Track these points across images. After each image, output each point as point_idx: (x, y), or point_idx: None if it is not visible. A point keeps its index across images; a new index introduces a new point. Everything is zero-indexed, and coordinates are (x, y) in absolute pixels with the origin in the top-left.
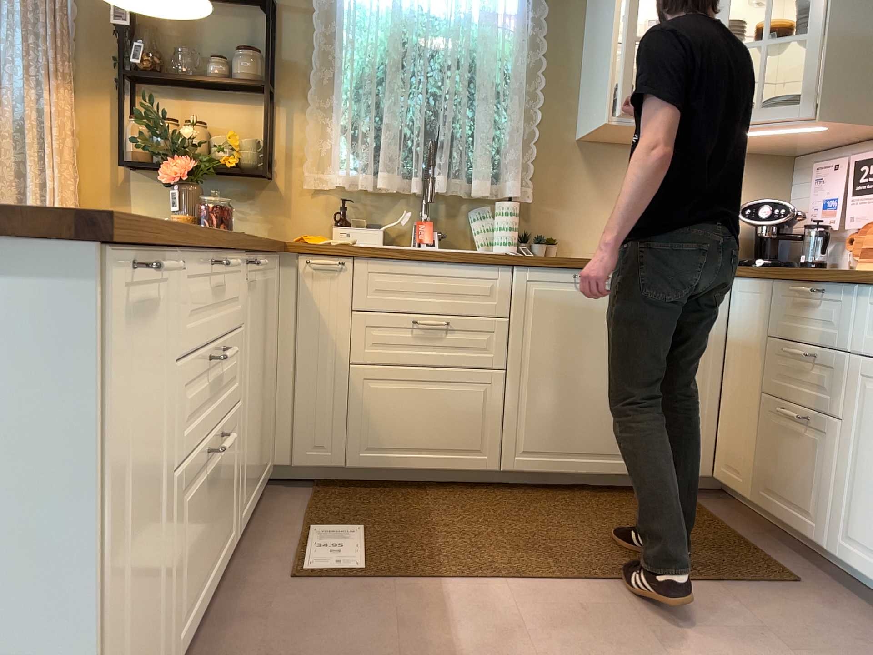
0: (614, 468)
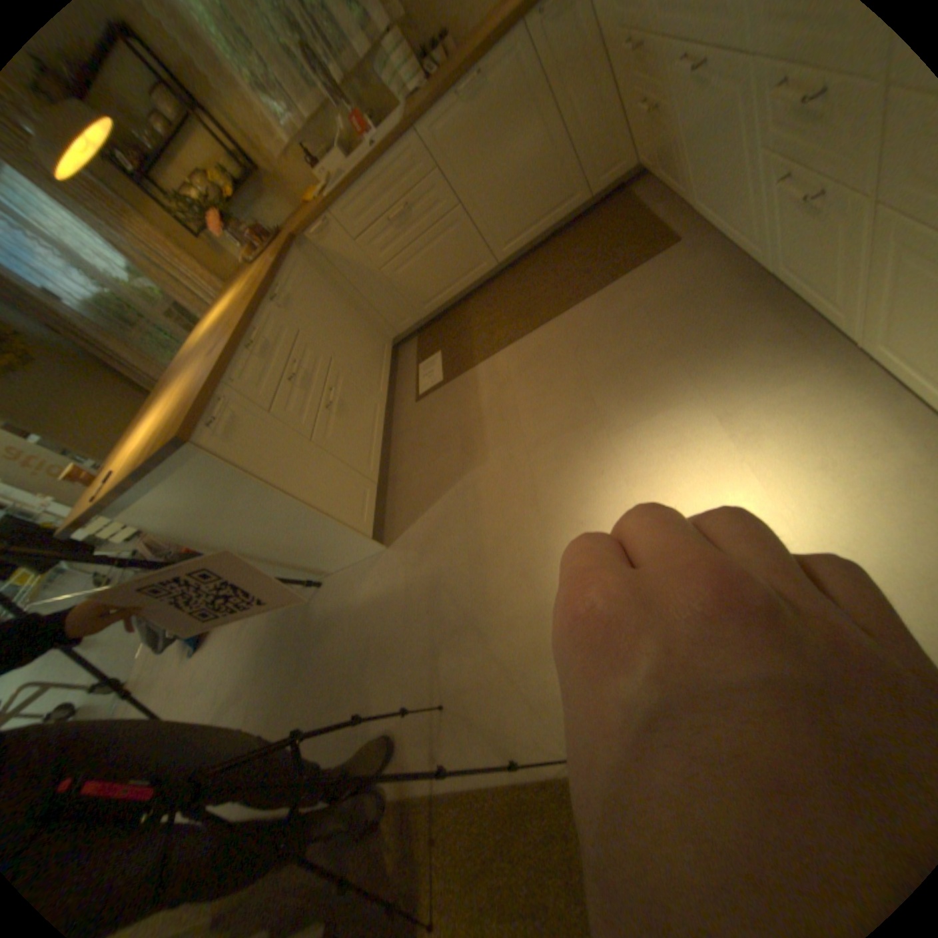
0: (565, 210)
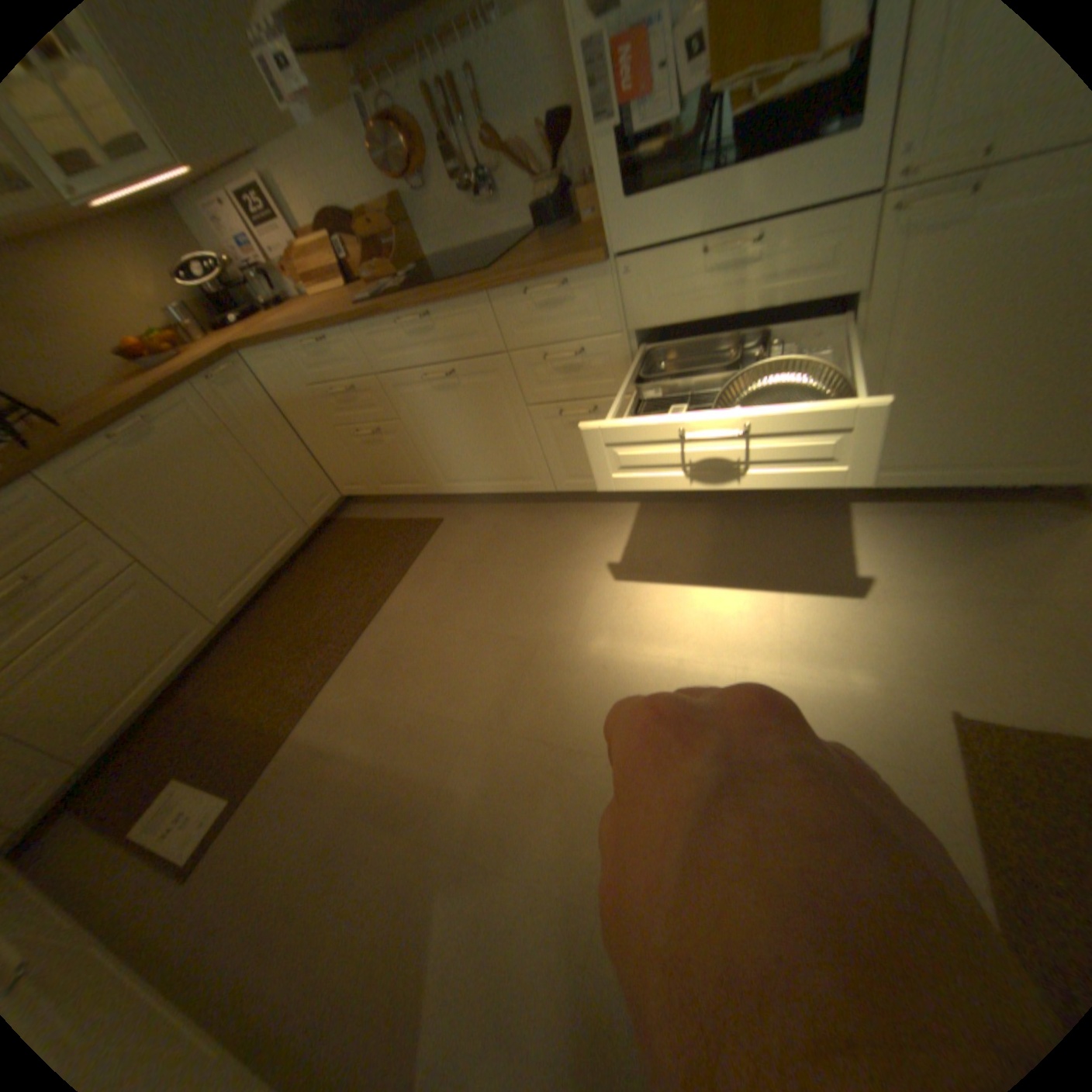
0: (286, 546)
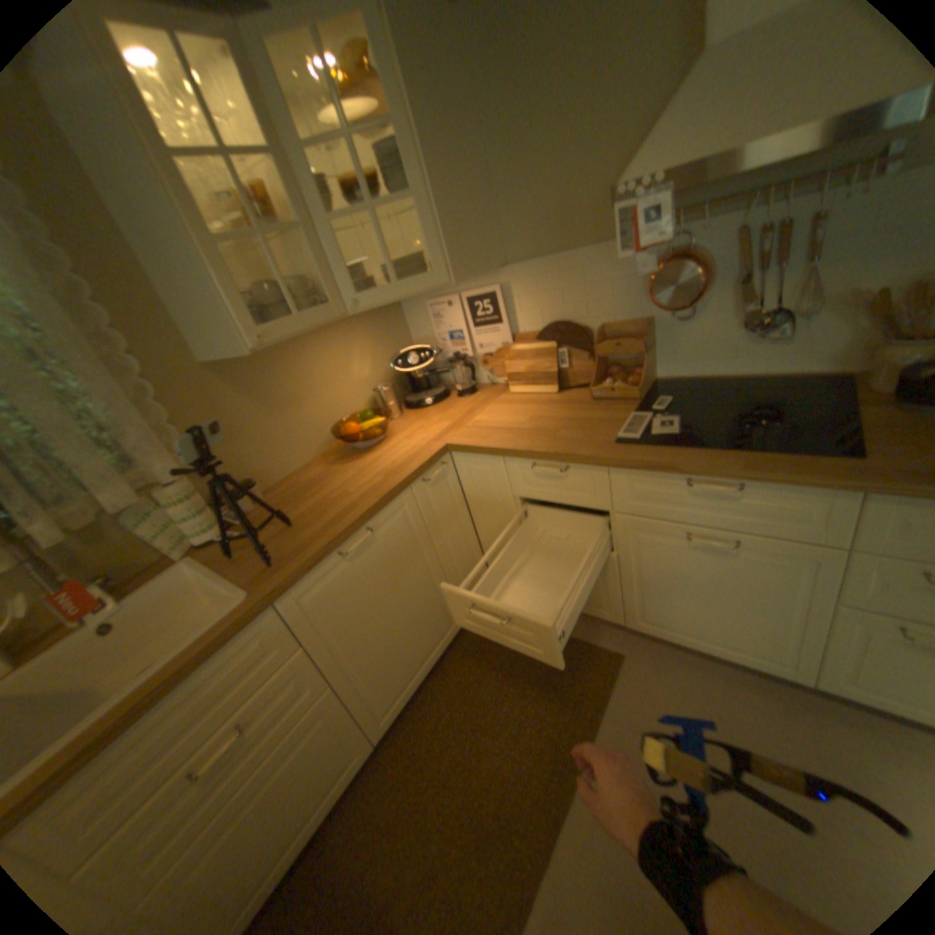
0: (443, 646)
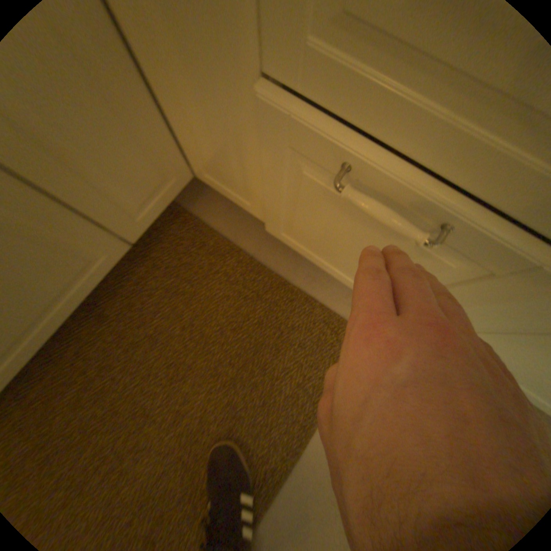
0: (78, 293)
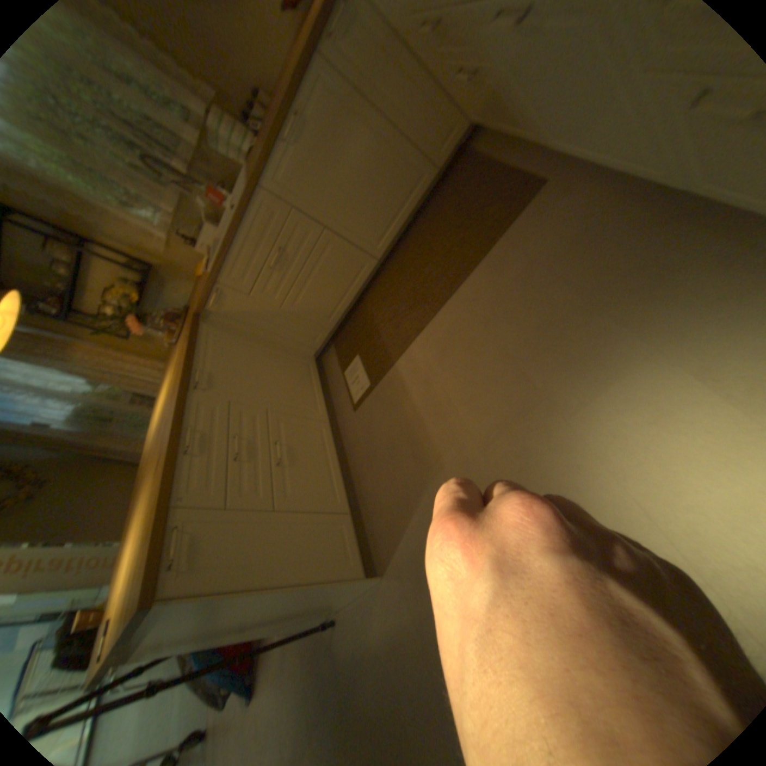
0: (419, 193)
